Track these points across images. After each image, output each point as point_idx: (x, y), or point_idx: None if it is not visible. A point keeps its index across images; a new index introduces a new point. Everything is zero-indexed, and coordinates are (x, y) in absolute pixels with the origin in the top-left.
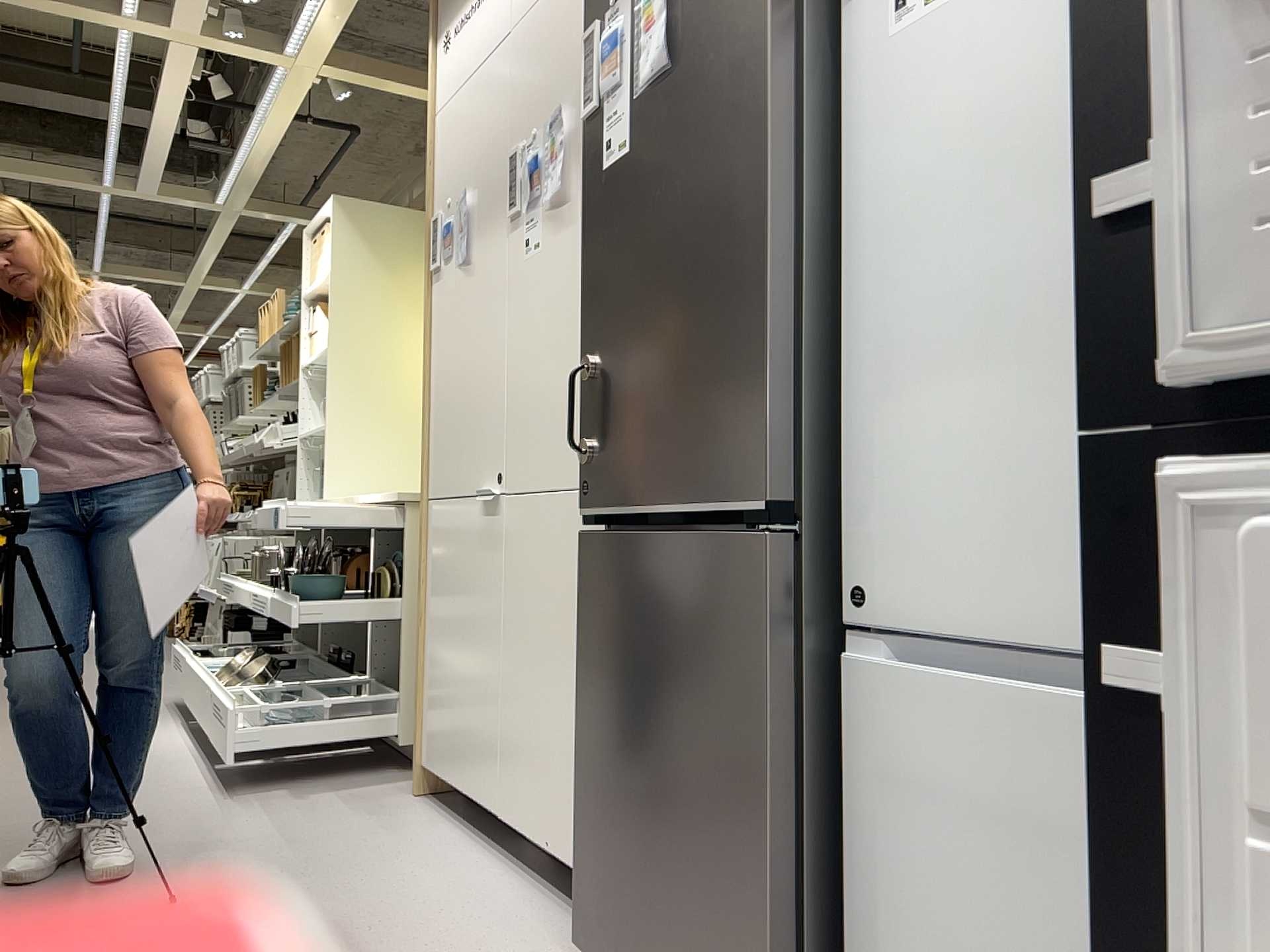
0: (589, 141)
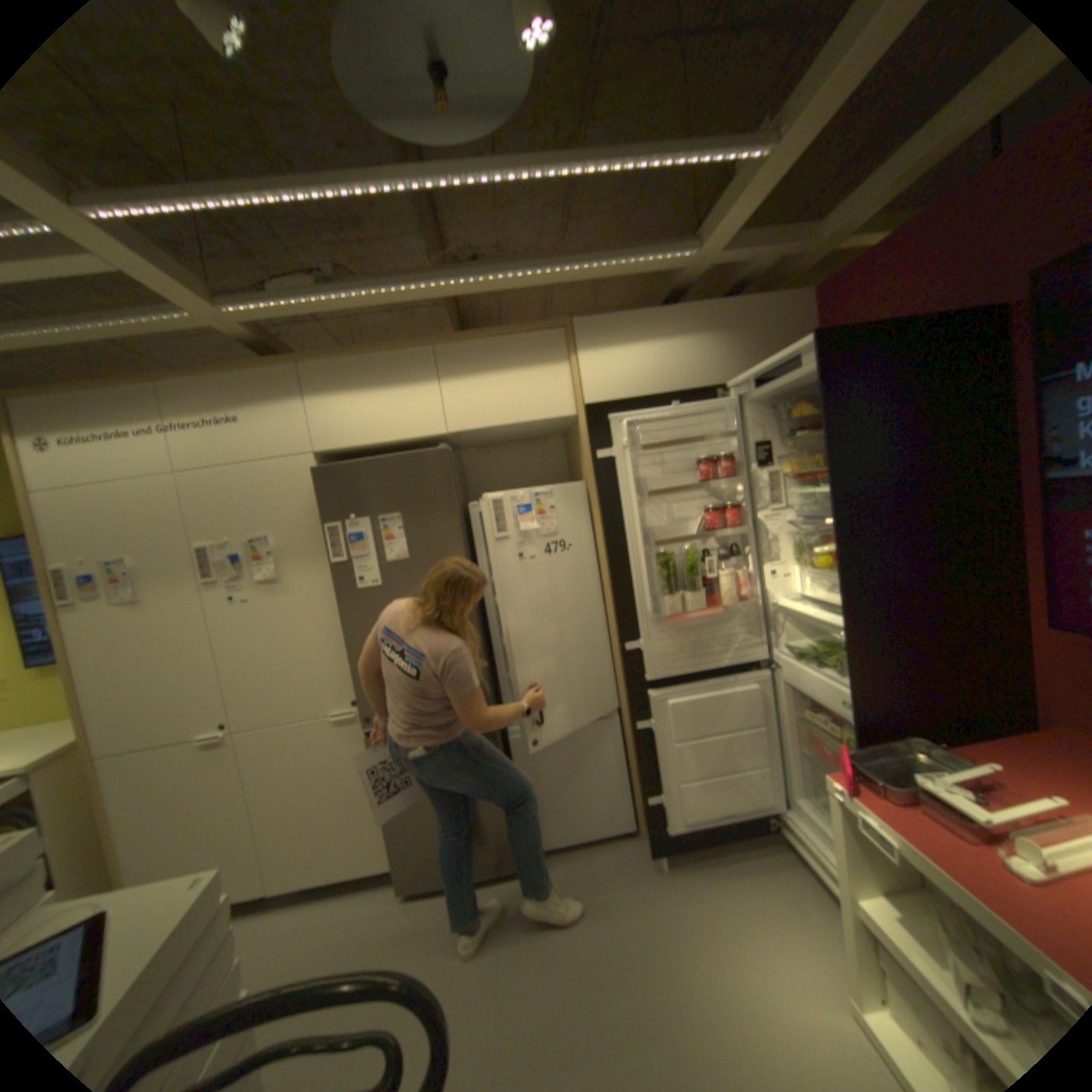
0: (339, 572)
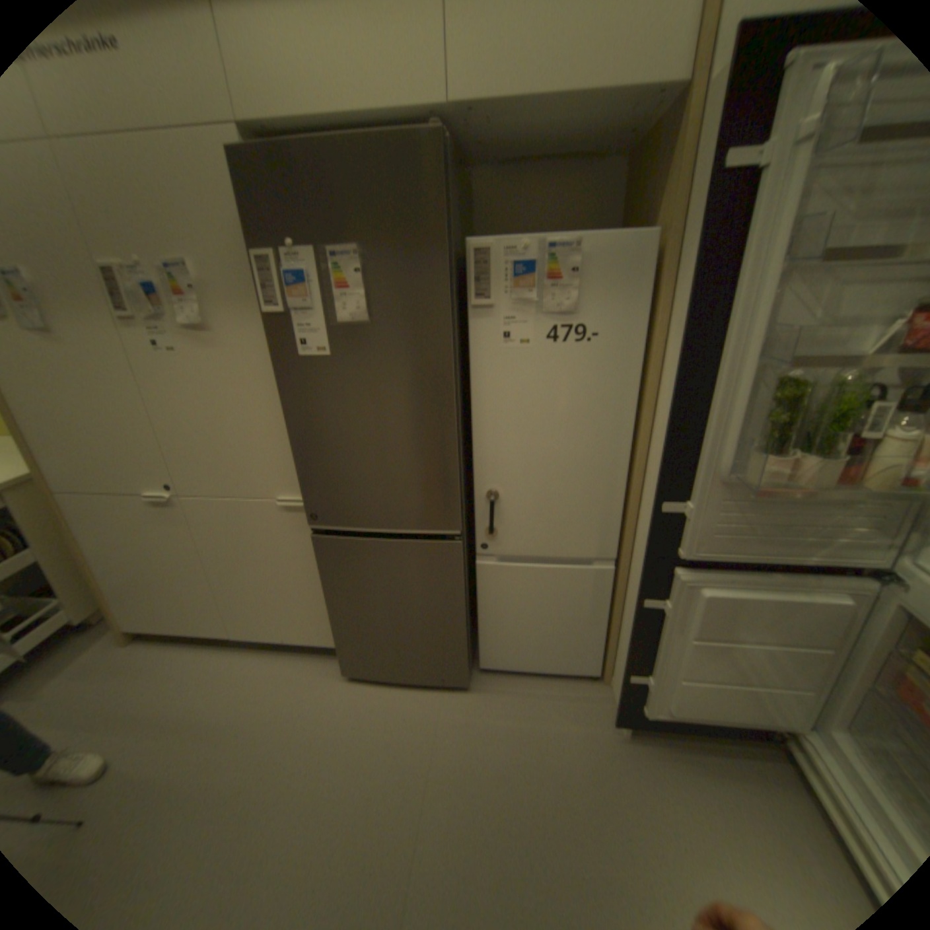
0: (274, 328)
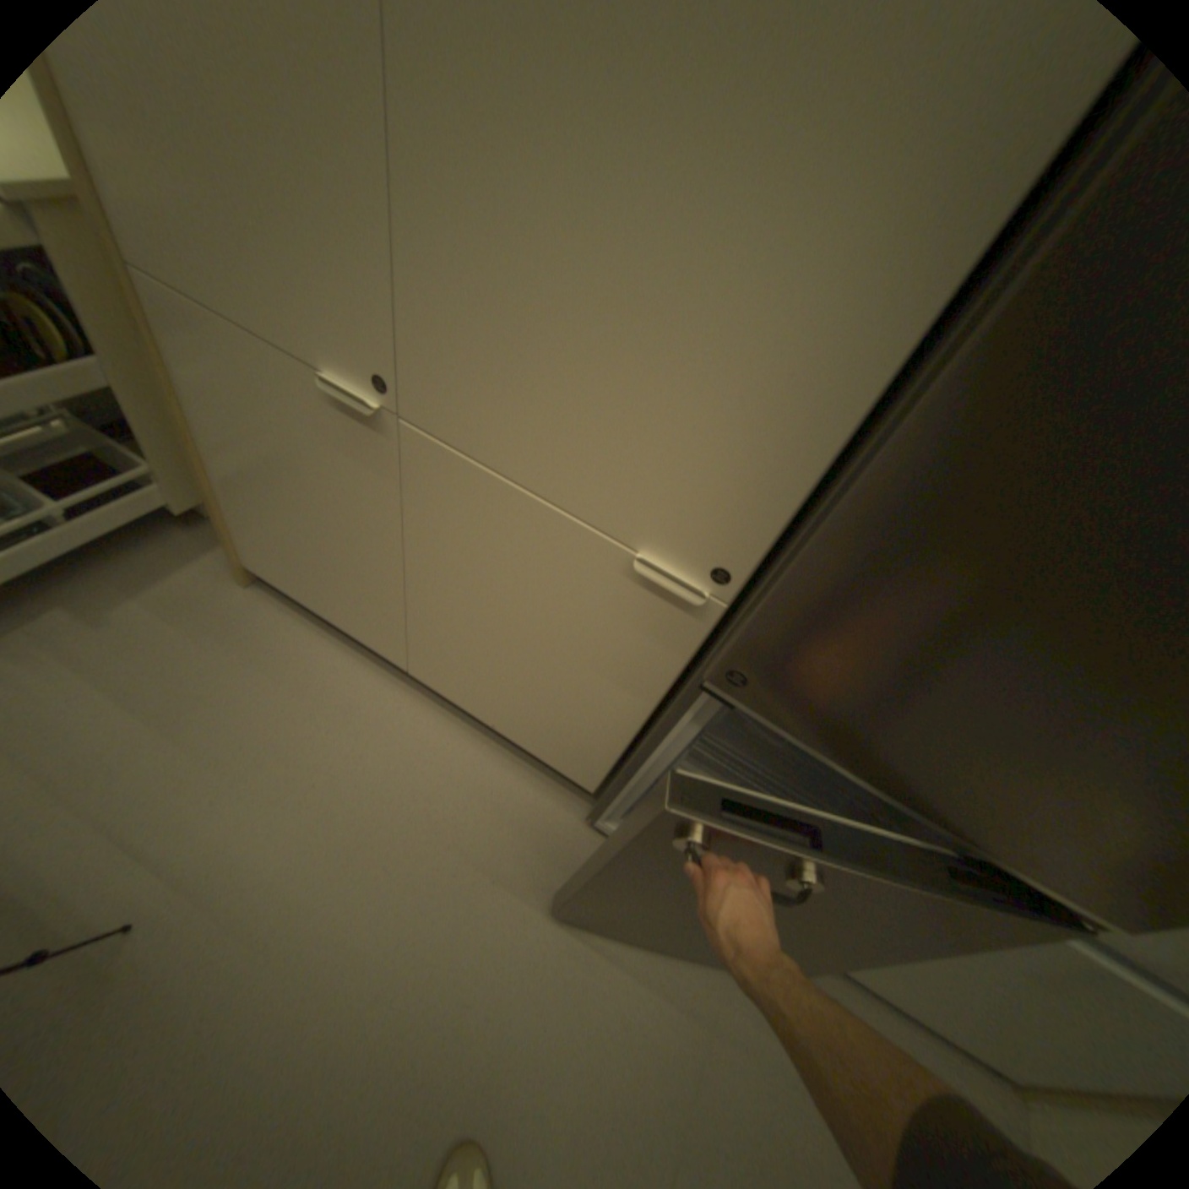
0: None
